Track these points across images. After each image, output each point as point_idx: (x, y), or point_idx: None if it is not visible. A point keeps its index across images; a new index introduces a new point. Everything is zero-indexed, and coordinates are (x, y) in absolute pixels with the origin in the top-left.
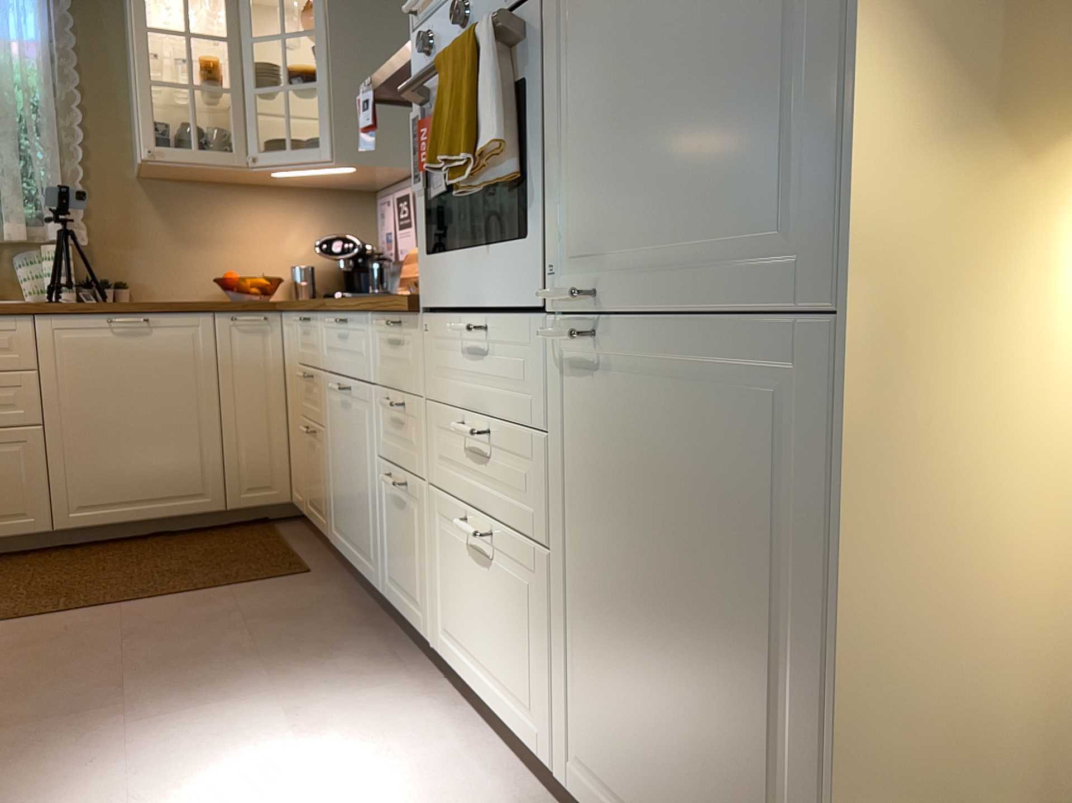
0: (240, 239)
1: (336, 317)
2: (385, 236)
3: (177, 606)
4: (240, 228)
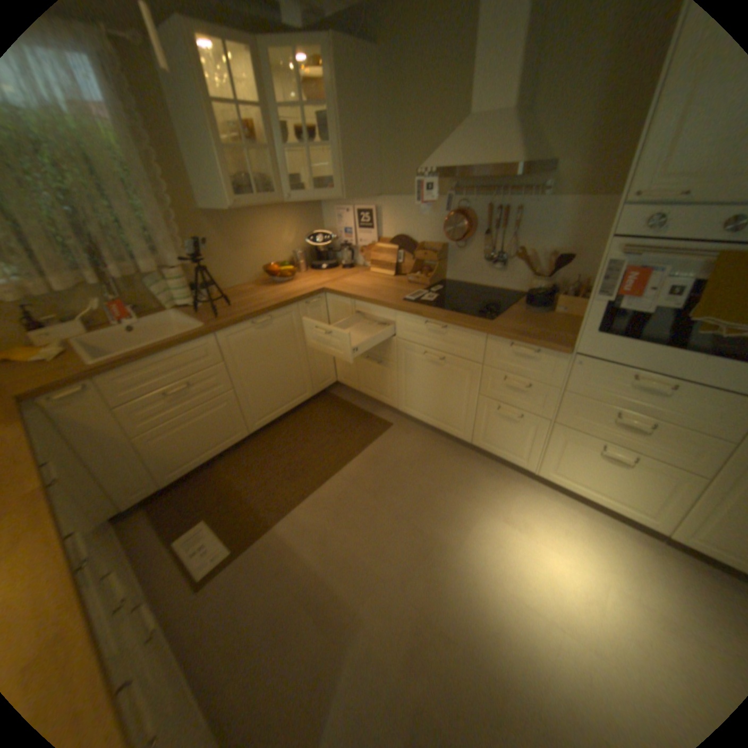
0: (261, 240)
1: (427, 321)
2: (342, 230)
3: (364, 465)
4: (259, 233)
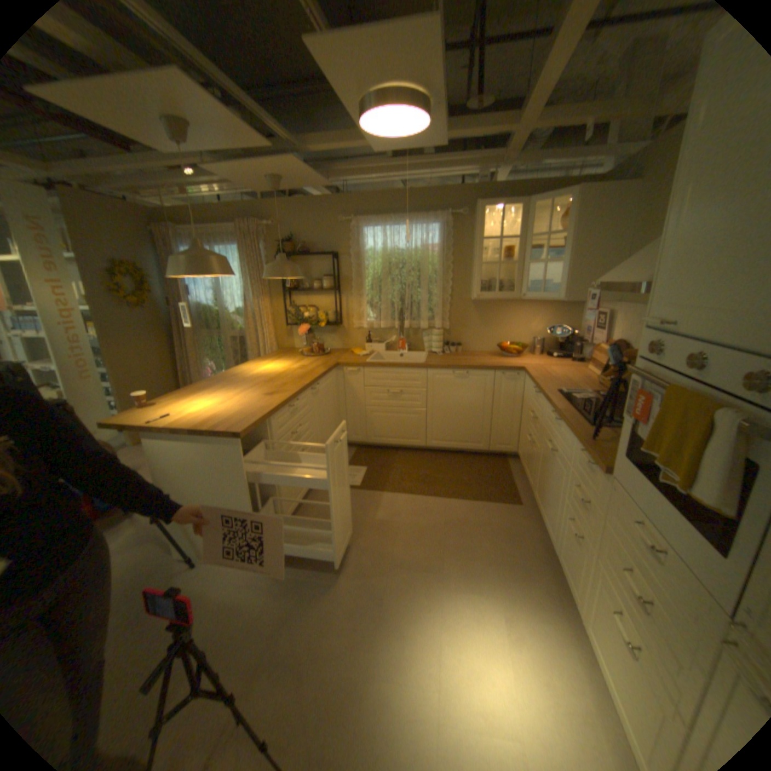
0: (511, 324)
1: (555, 411)
2: (586, 328)
3: (465, 508)
4: (511, 319)
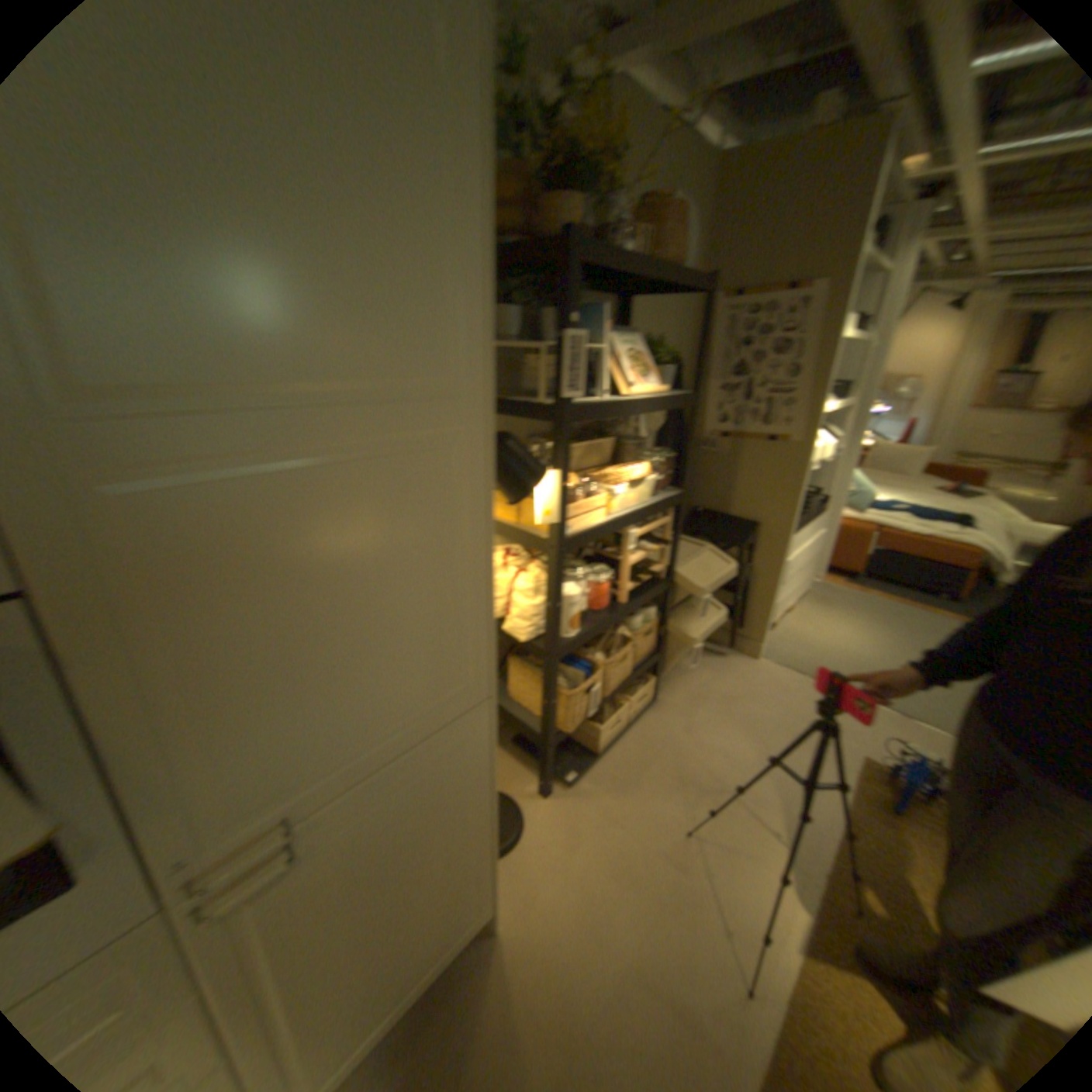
0: None
1: None
2: None
3: None
4: None
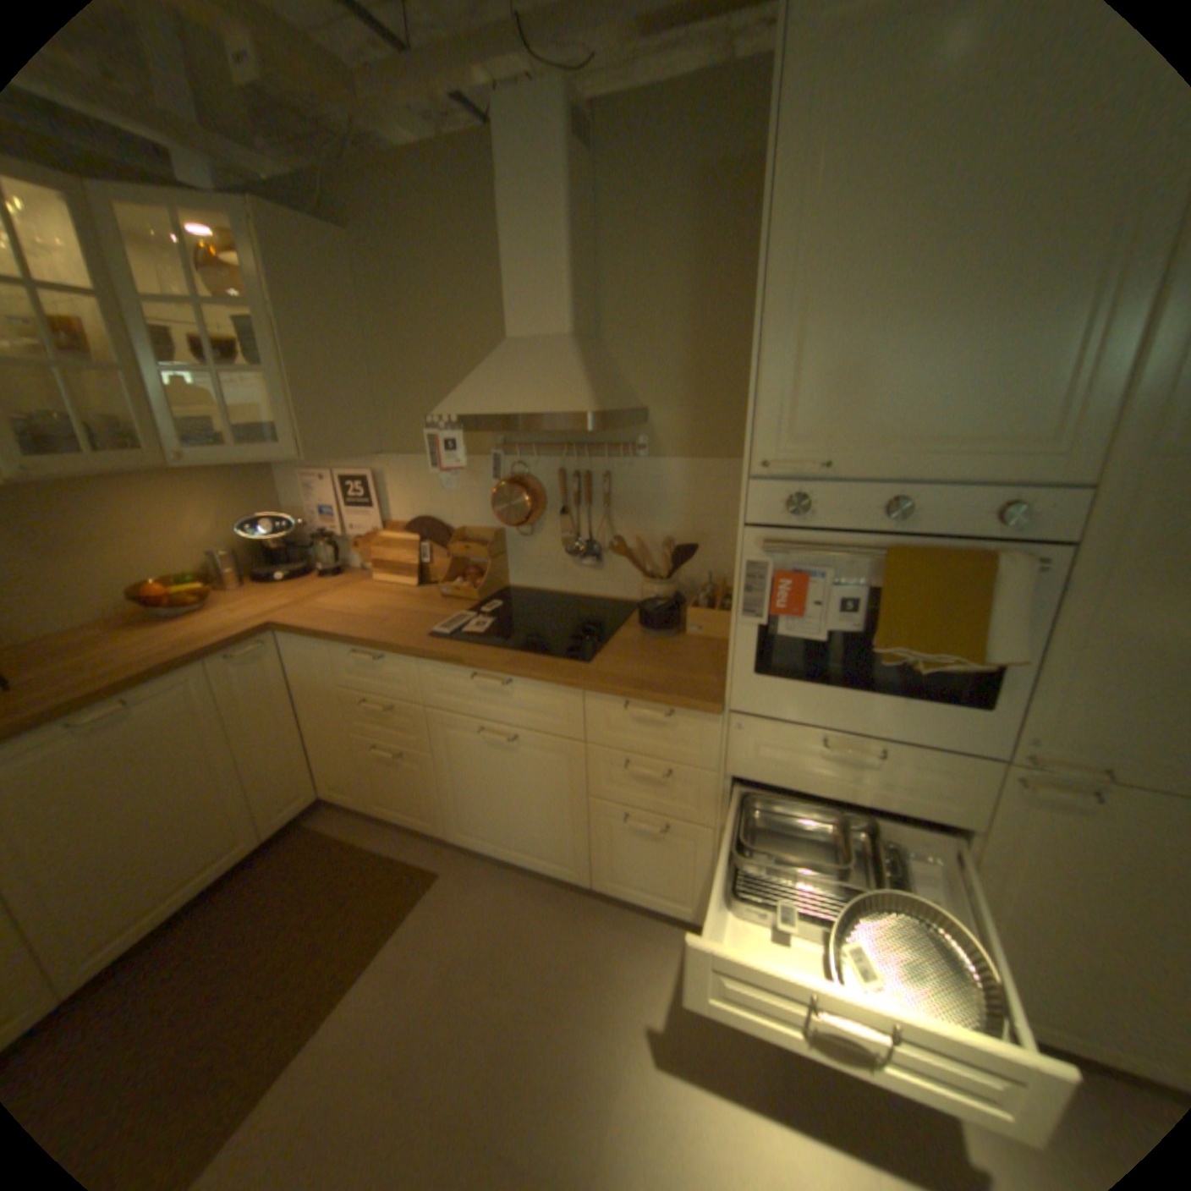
0: (129, 535)
1: (478, 672)
2: (317, 510)
3: (376, 999)
4: (125, 522)
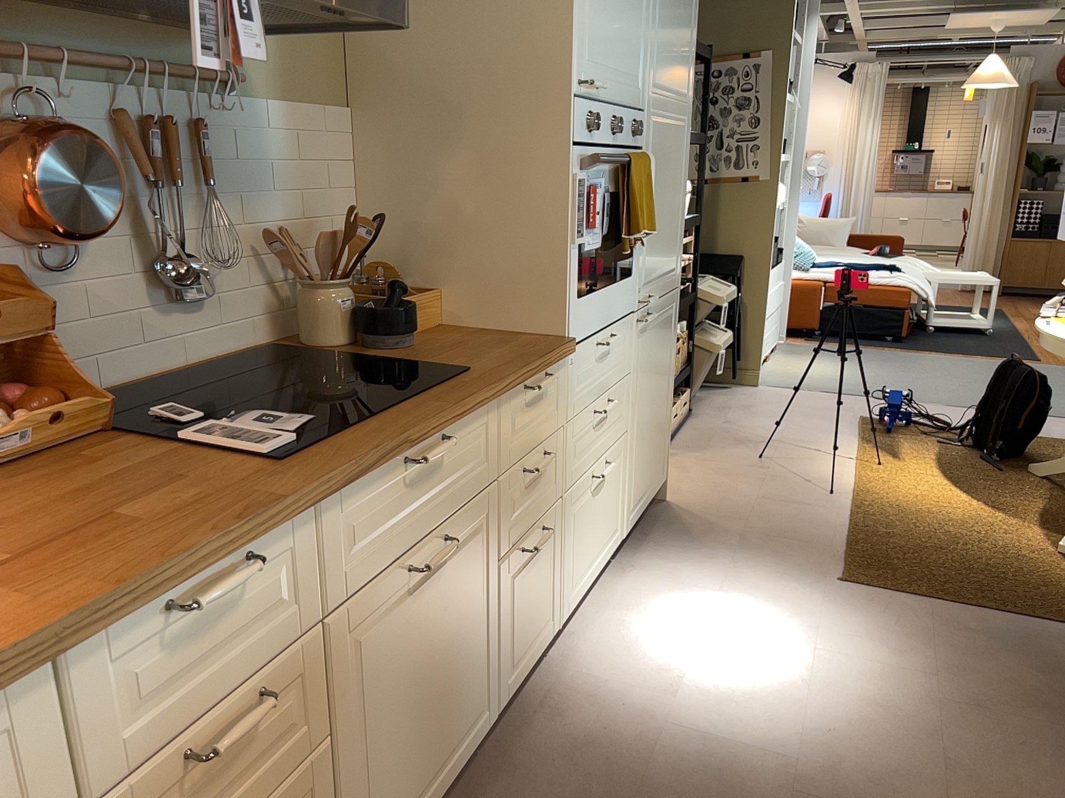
0: None
1: (405, 456)
2: None
3: None
4: None
